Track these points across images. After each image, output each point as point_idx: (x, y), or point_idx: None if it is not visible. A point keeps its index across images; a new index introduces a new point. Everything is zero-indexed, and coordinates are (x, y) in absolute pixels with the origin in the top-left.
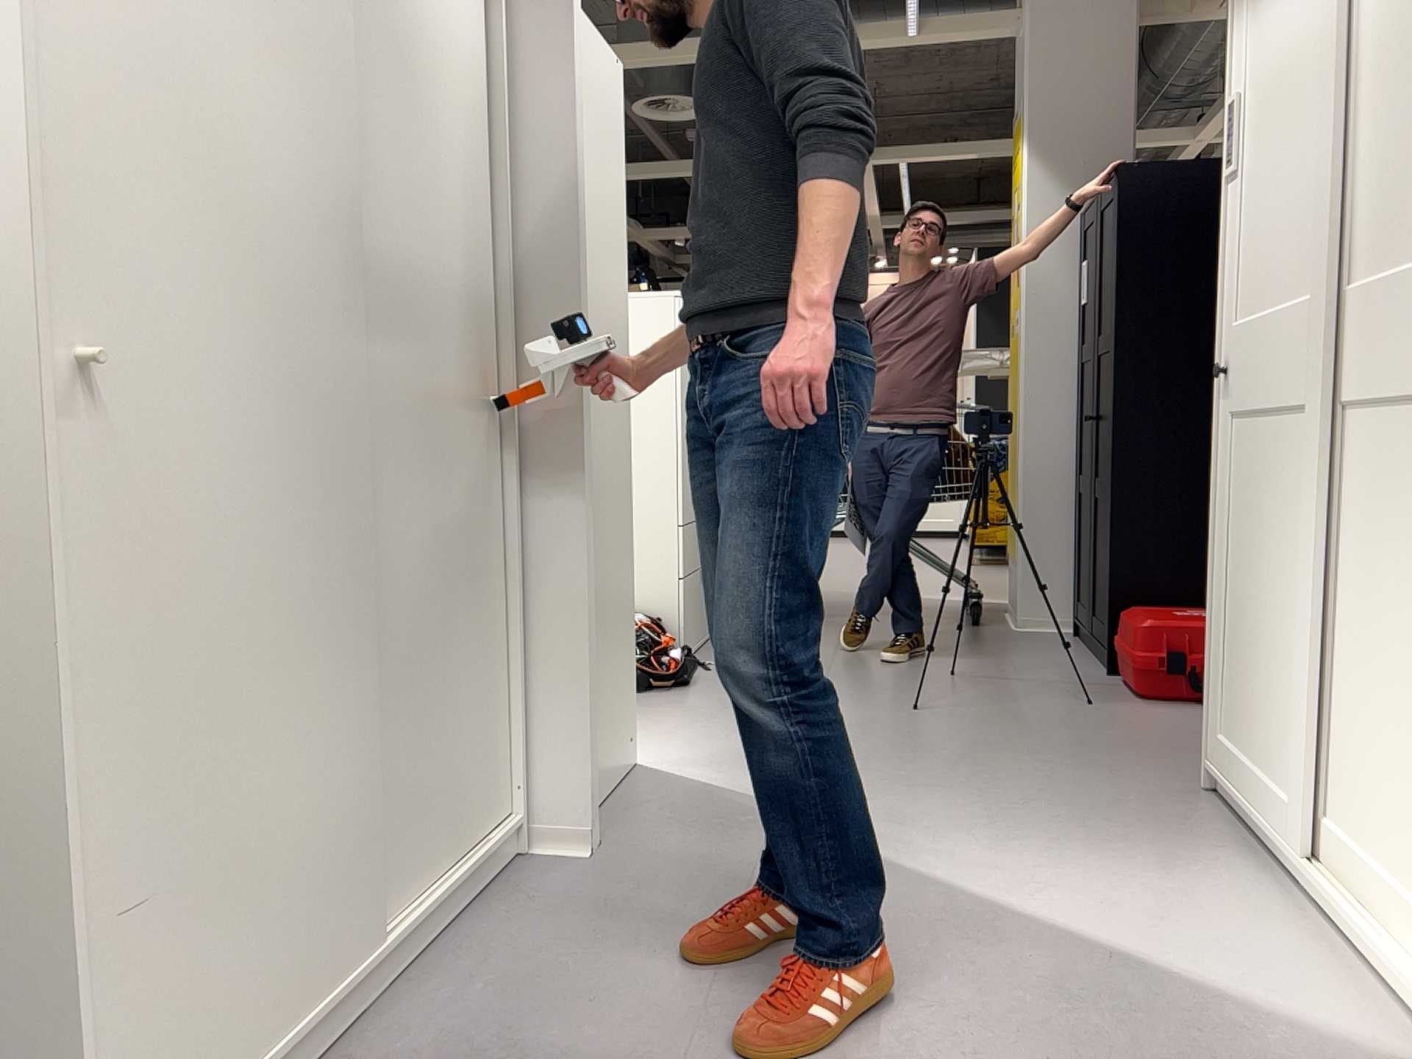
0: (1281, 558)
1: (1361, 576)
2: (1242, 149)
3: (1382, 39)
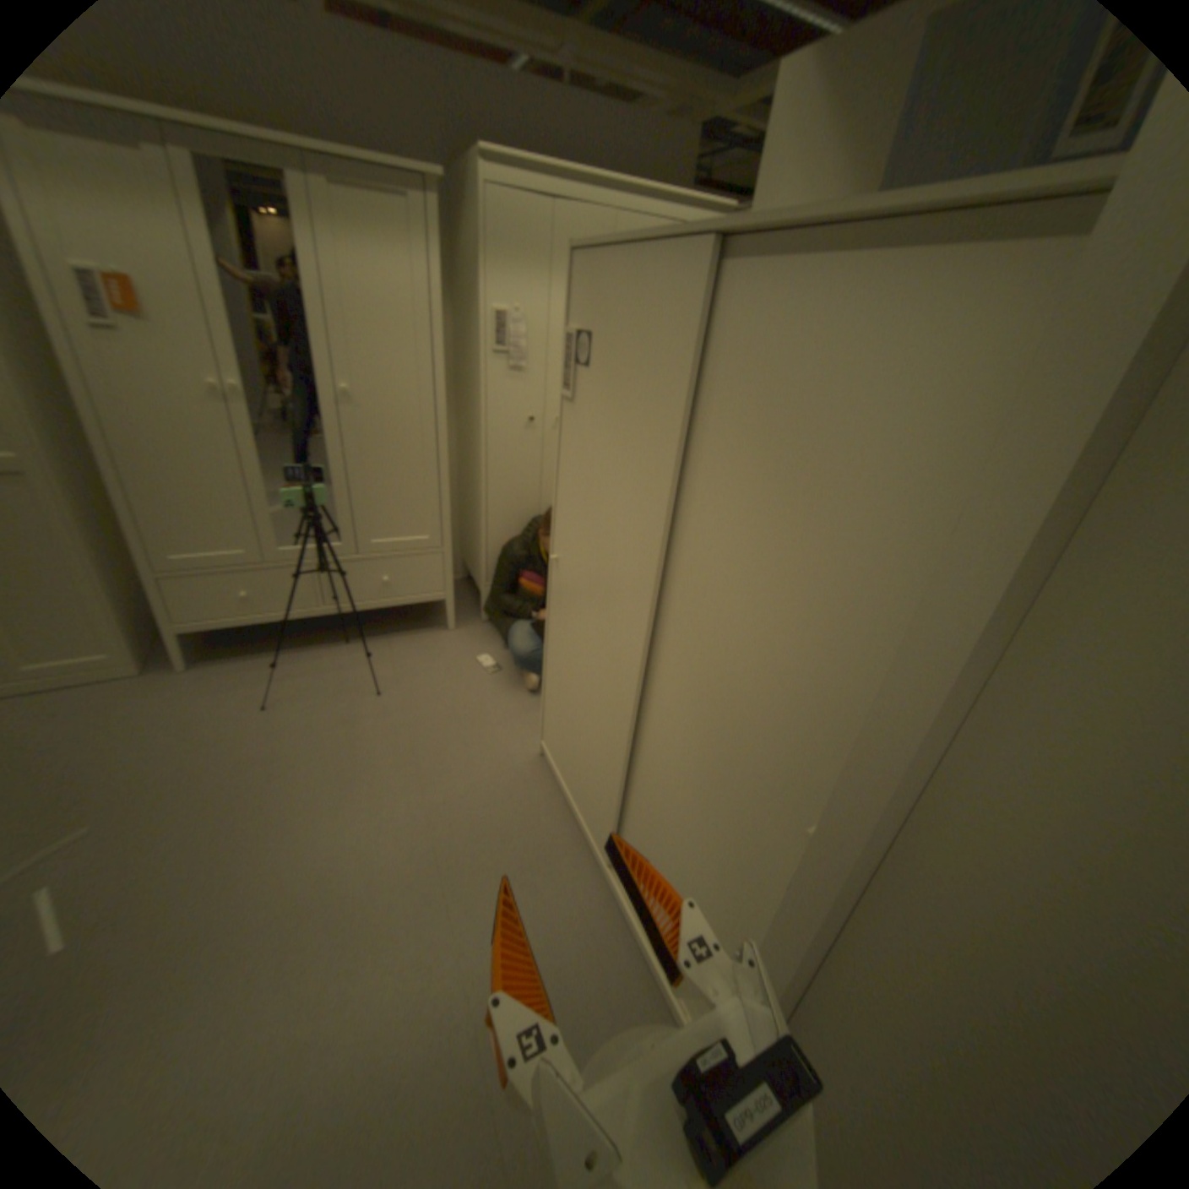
0: None
1: None
2: None
3: None
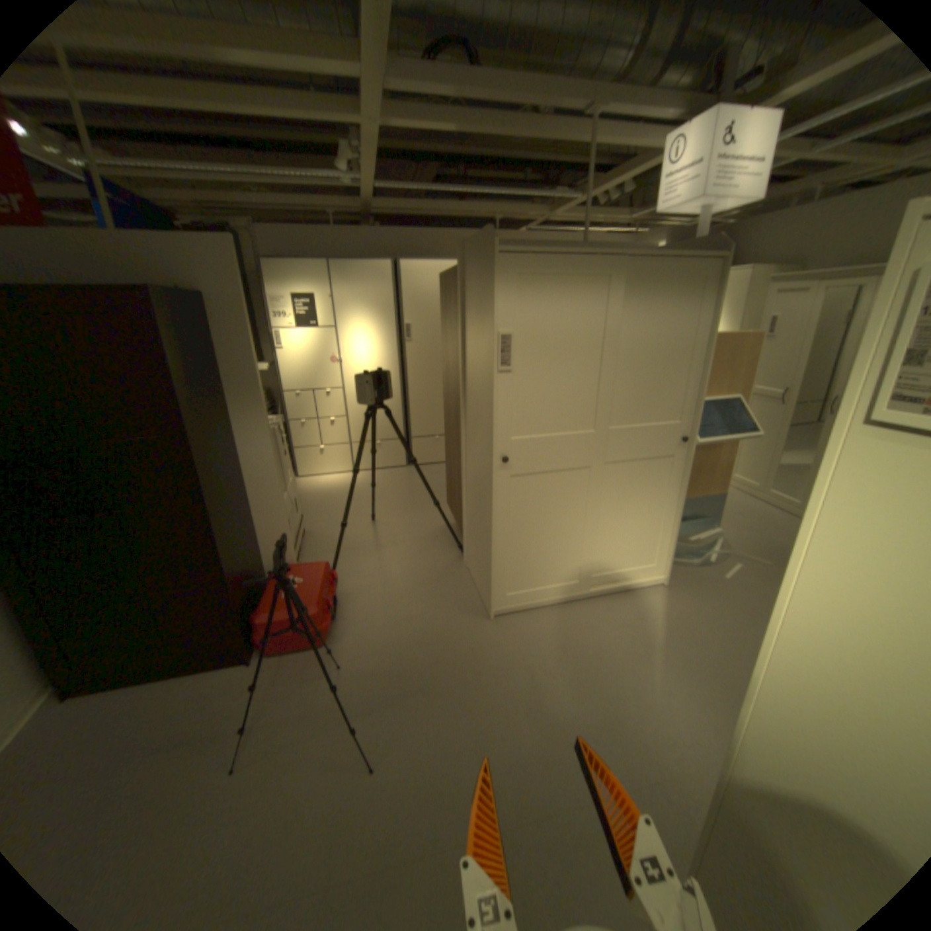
0: (573, 516)
1: (617, 507)
2: (522, 360)
3: (636, 353)
